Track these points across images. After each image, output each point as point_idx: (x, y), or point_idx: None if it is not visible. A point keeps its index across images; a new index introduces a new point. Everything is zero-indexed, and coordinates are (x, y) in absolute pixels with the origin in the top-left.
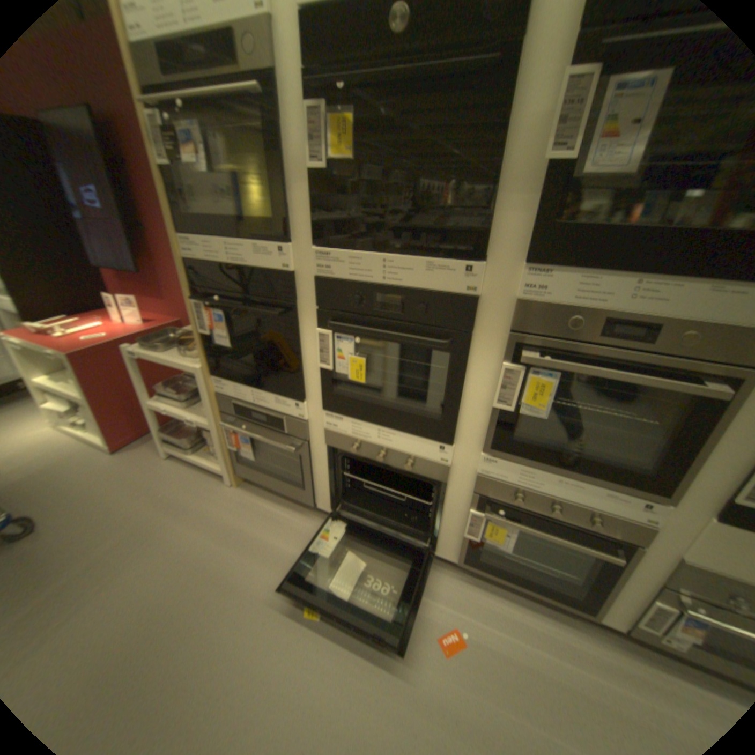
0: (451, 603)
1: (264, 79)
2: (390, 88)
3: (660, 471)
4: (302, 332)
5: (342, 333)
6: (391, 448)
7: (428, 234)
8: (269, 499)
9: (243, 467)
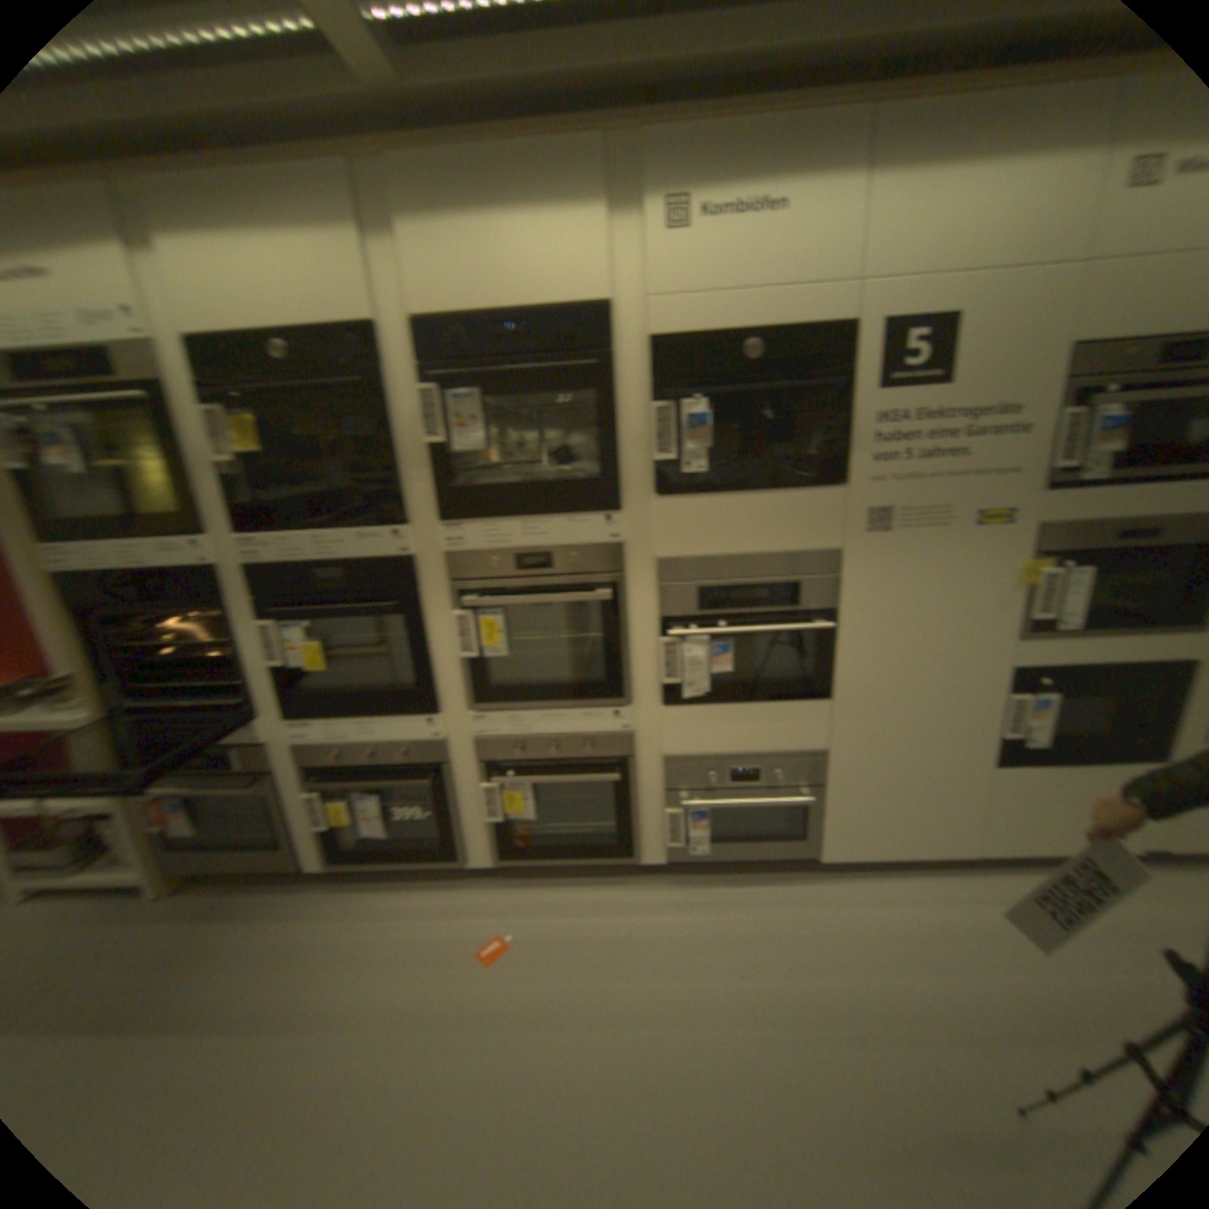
0: (489, 917)
1: (142, 389)
2: (277, 397)
3: (608, 679)
4: (230, 633)
5: (281, 623)
6: (370, 743)
7: (347, 510)
8: (221, 897)
9: (169, 859)
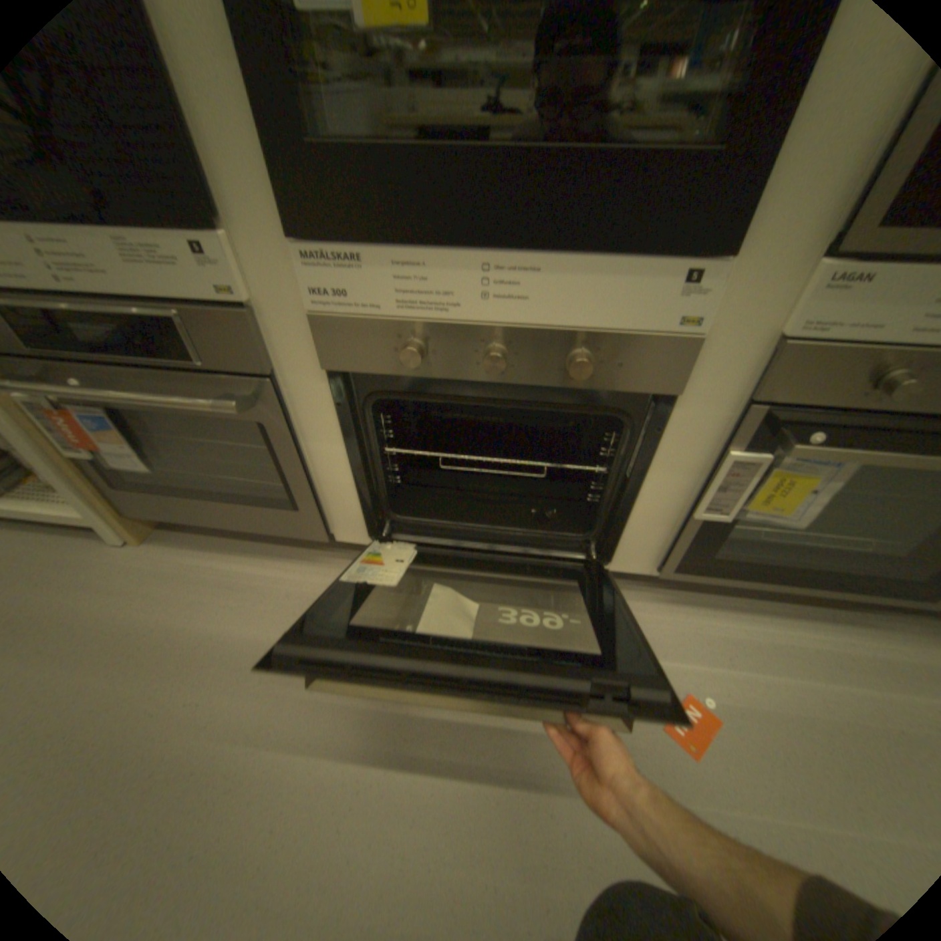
0: (657, 646)
1: None
2: None
3: None
4: None
5: None
6: (524, 319)
7: None
8: (225, 546)
9: (135, 492)
